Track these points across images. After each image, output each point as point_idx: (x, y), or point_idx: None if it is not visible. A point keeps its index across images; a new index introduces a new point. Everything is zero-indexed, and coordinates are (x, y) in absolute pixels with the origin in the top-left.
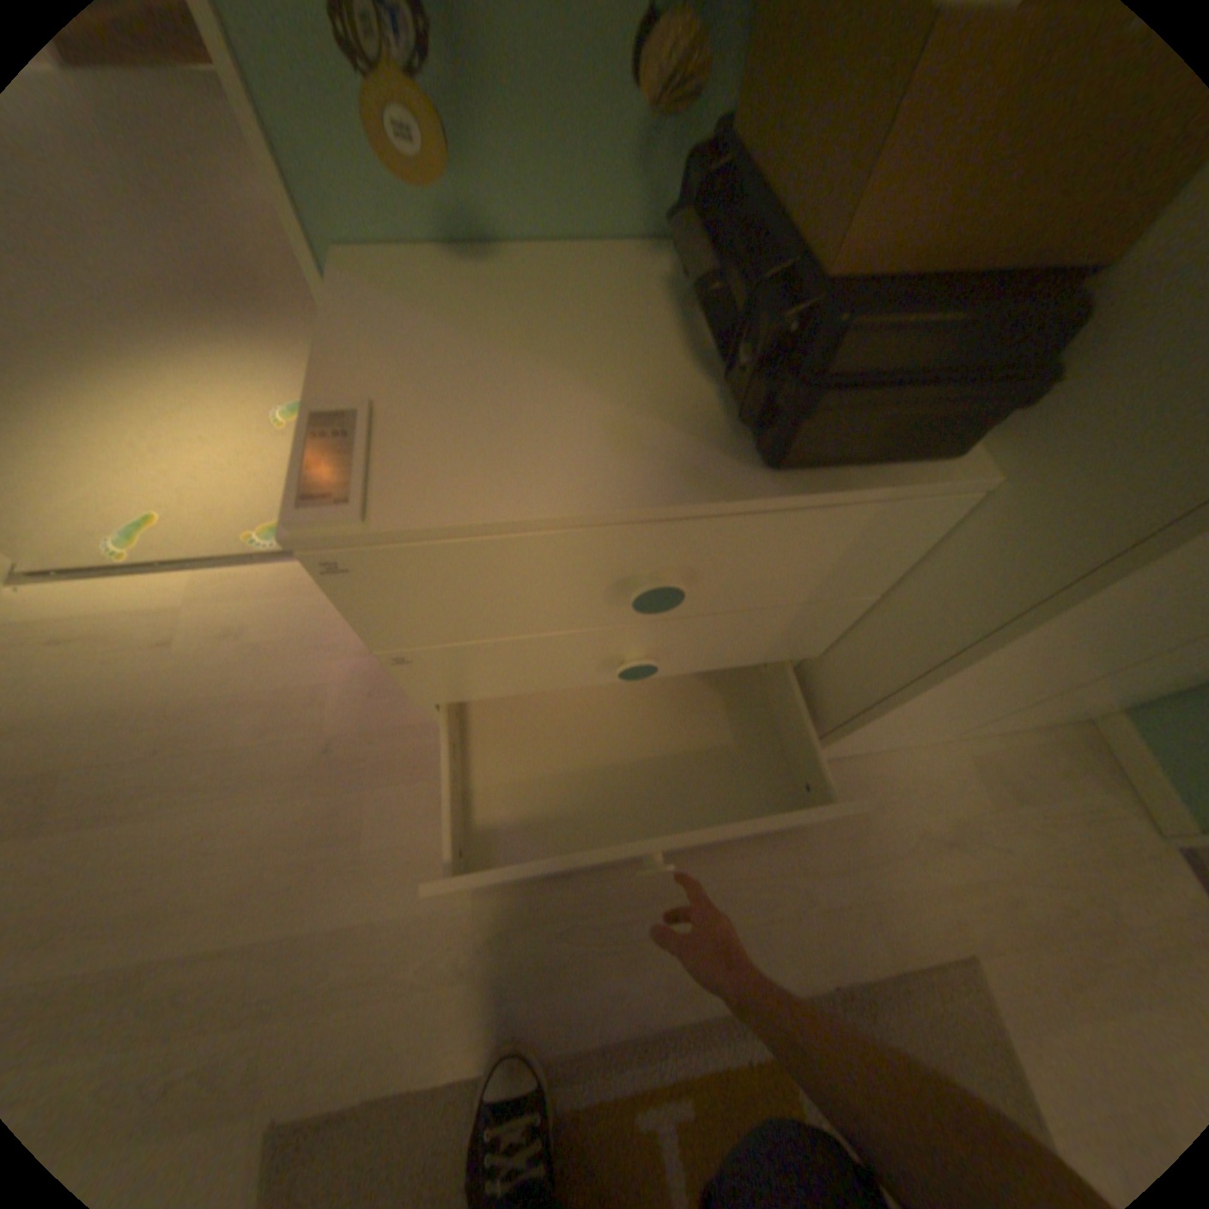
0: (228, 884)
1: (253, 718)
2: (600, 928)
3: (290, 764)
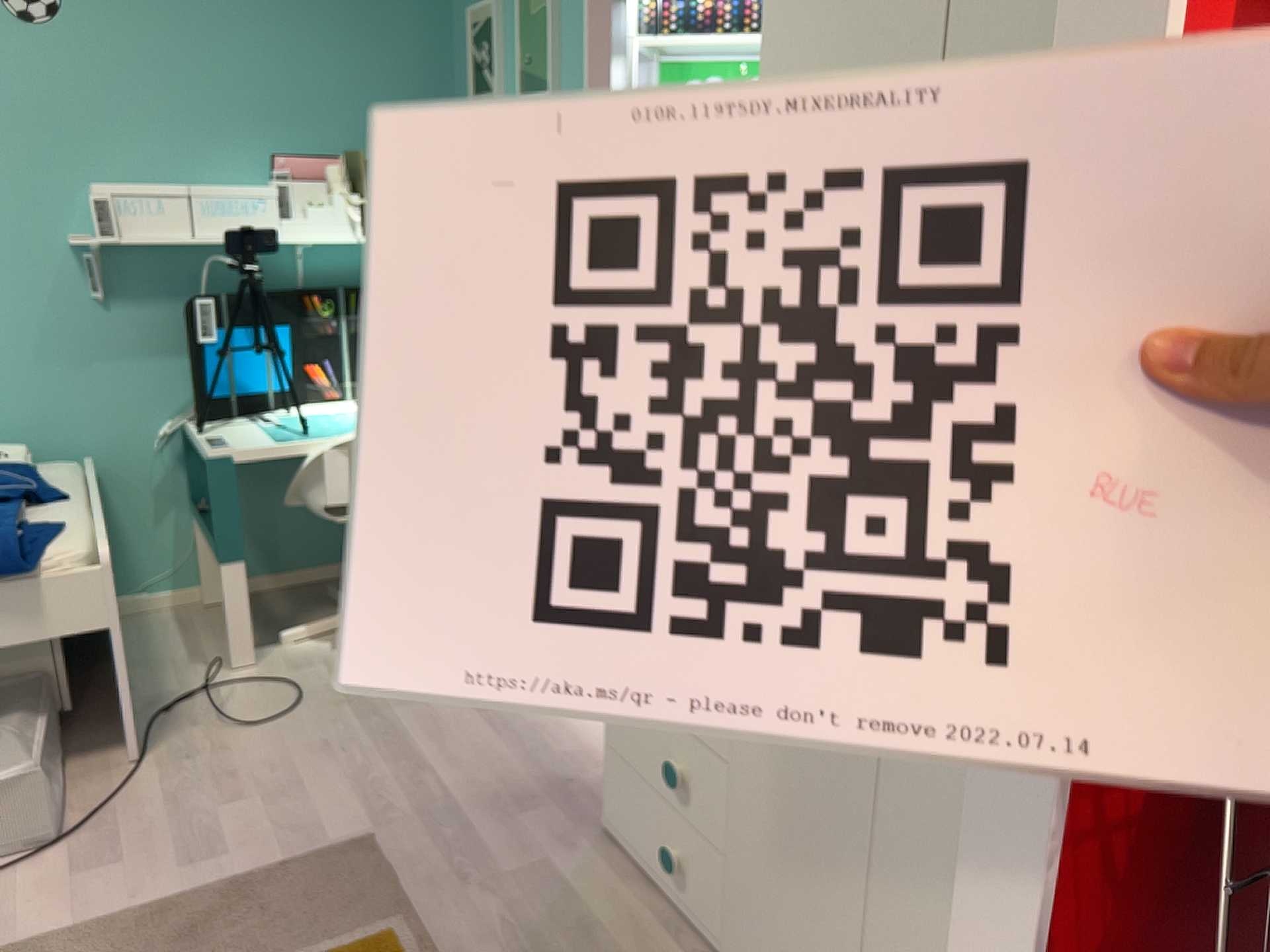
0: (479, 777)
1: (574, 748)
2: (518, 942)
3: (555, 771)
